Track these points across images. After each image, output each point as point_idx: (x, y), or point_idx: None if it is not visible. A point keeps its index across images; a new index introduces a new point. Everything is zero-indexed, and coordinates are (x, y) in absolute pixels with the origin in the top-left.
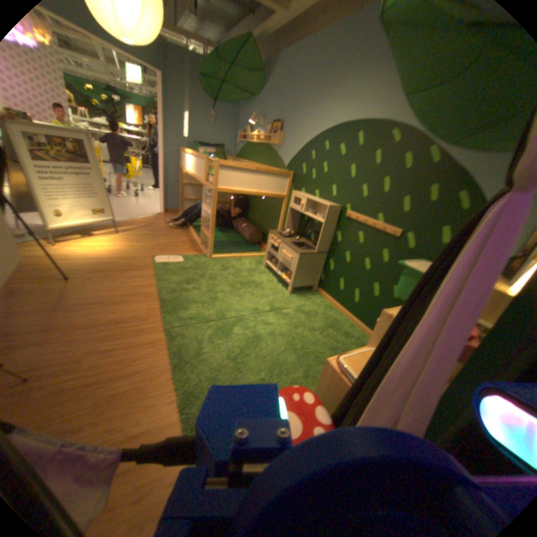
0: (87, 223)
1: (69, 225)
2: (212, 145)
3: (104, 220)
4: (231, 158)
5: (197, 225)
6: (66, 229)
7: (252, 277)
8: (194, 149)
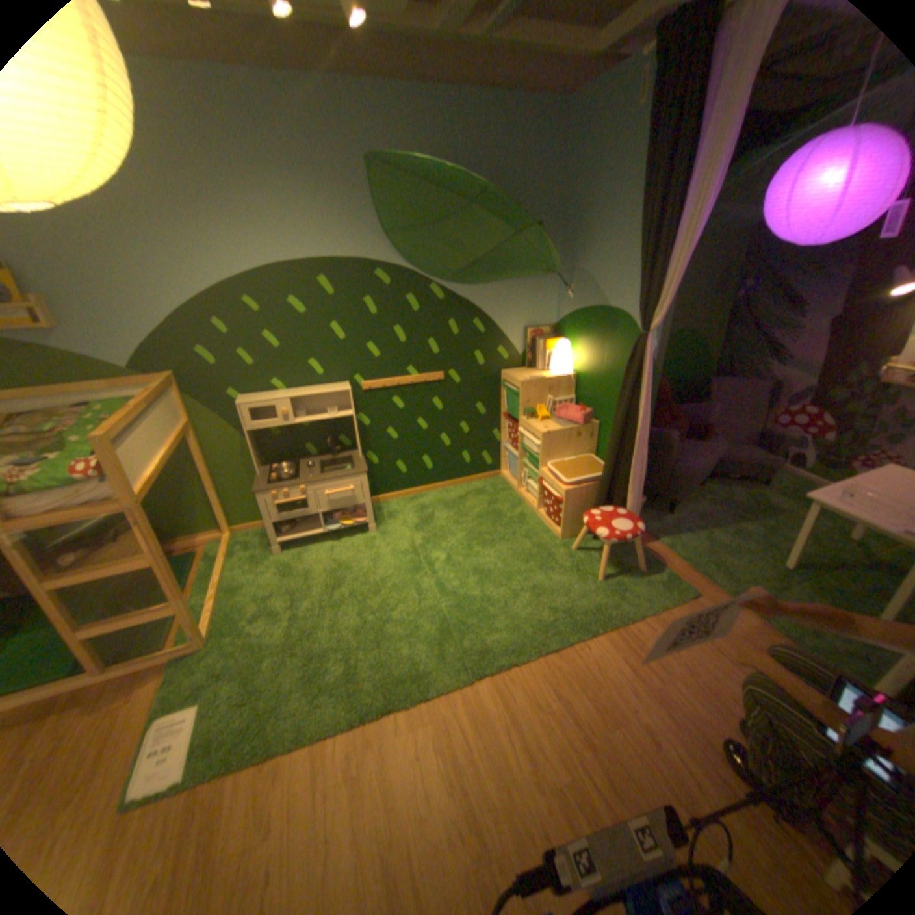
0: None
1: None
2: None
3: None
4: None
5: None
6: None
7: (310, 572)
8: None
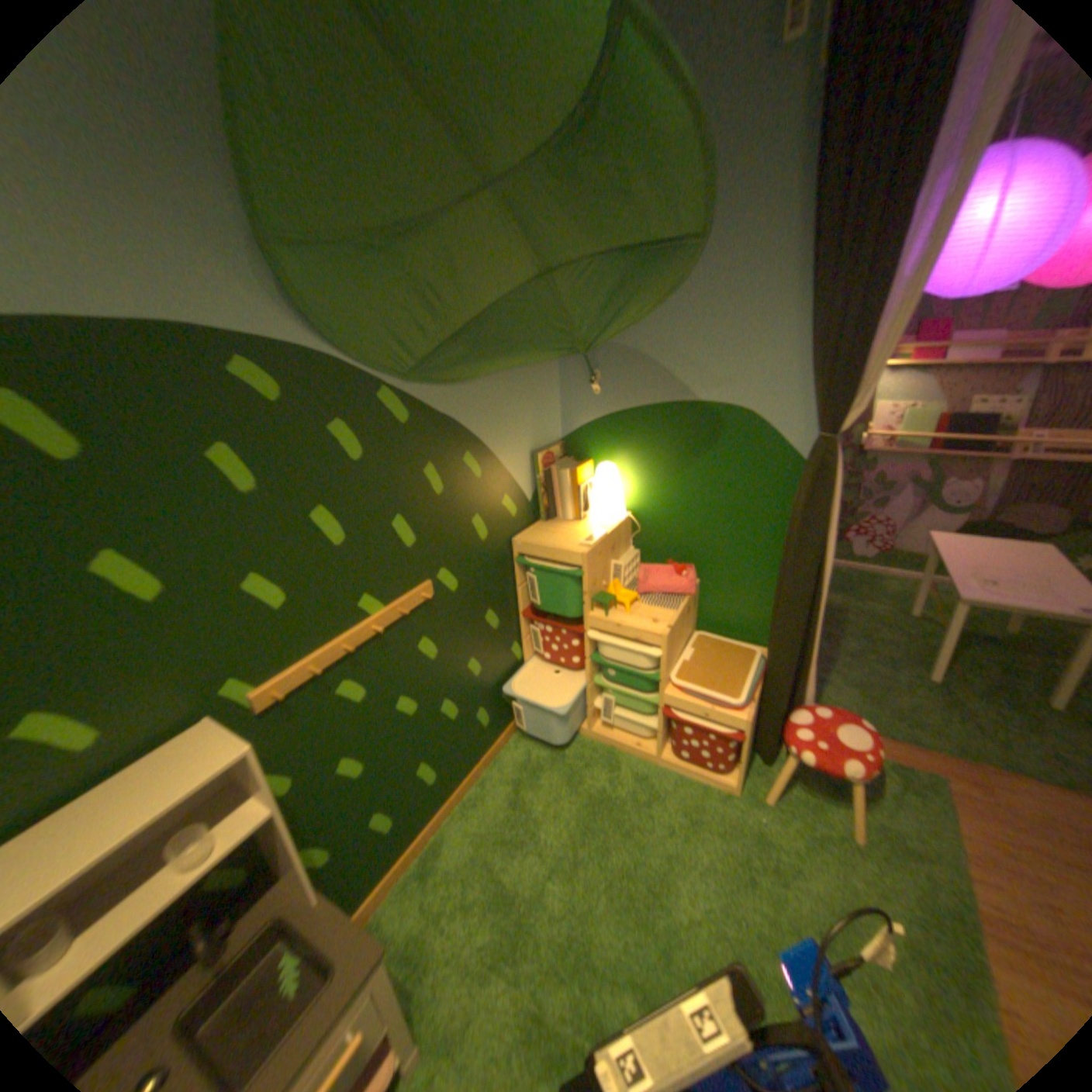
0: None
1: None
2: None
3: None
4: None
5: None
6: None
7: None
8: None
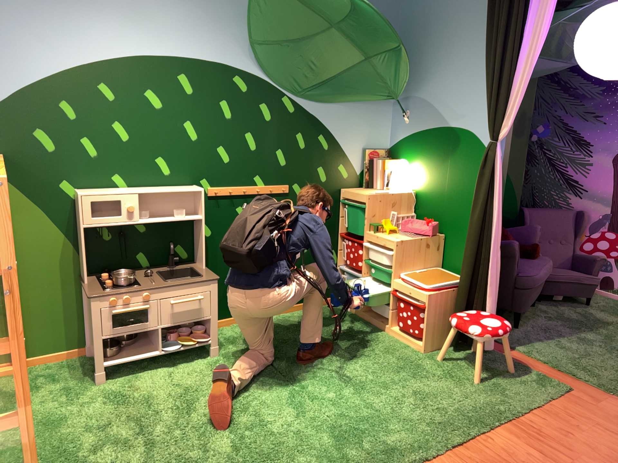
0: None
1: None
2: None
3: None
4: None
5: None
6: None
7: (156, 393)
8: None
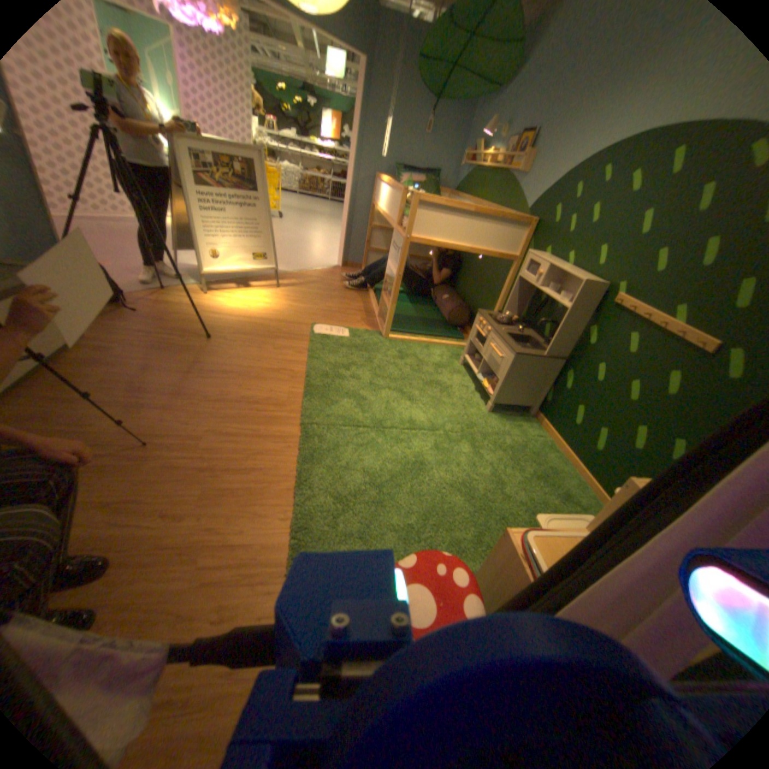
0: (249, 271)
1: (229, 271)
2: (422, 171)
3: (268, 269)
4: (448, 191)
5: (382, 289)
6: (225, 275)
7: (439, 376)
8: (396, 177)
